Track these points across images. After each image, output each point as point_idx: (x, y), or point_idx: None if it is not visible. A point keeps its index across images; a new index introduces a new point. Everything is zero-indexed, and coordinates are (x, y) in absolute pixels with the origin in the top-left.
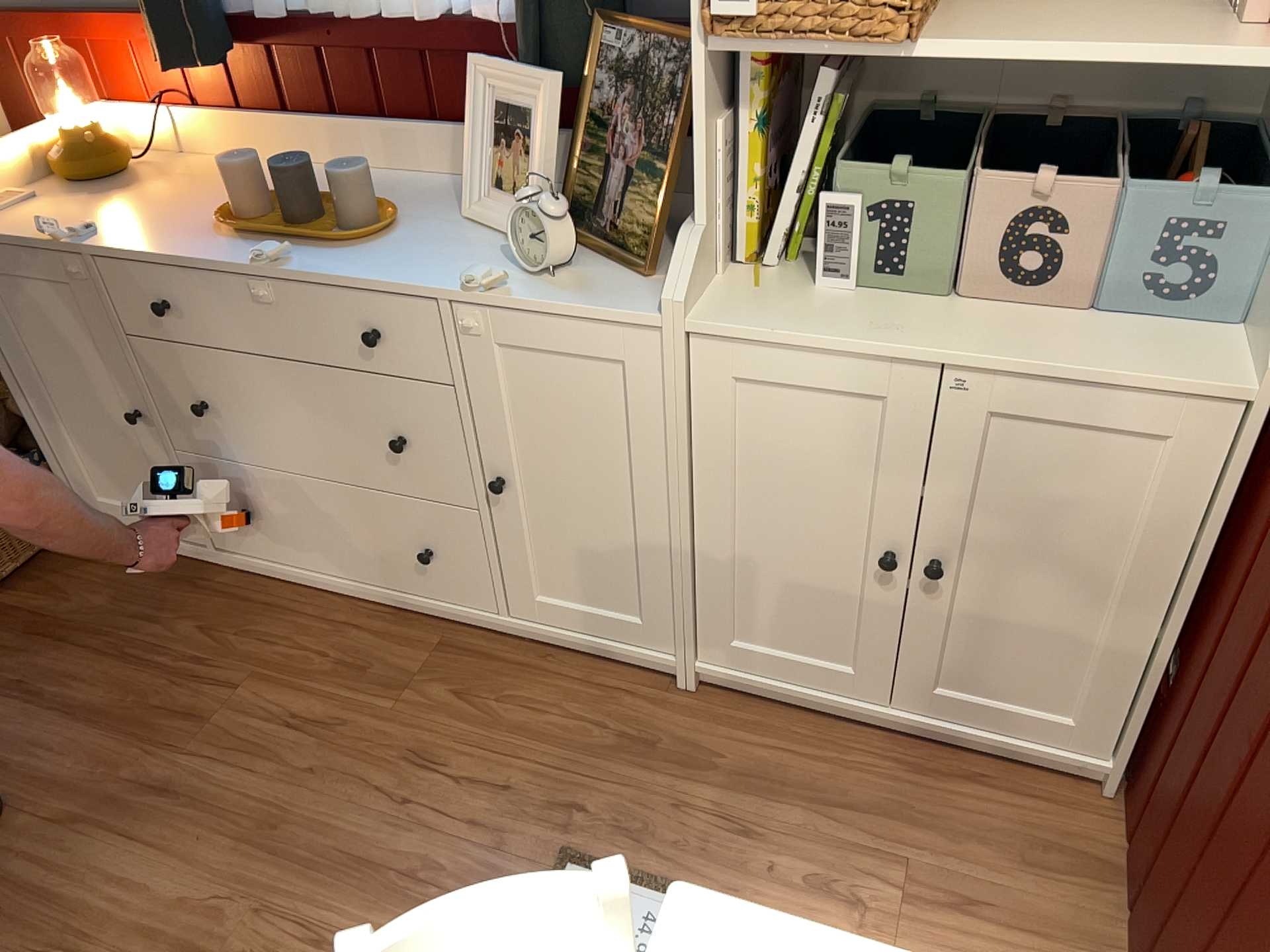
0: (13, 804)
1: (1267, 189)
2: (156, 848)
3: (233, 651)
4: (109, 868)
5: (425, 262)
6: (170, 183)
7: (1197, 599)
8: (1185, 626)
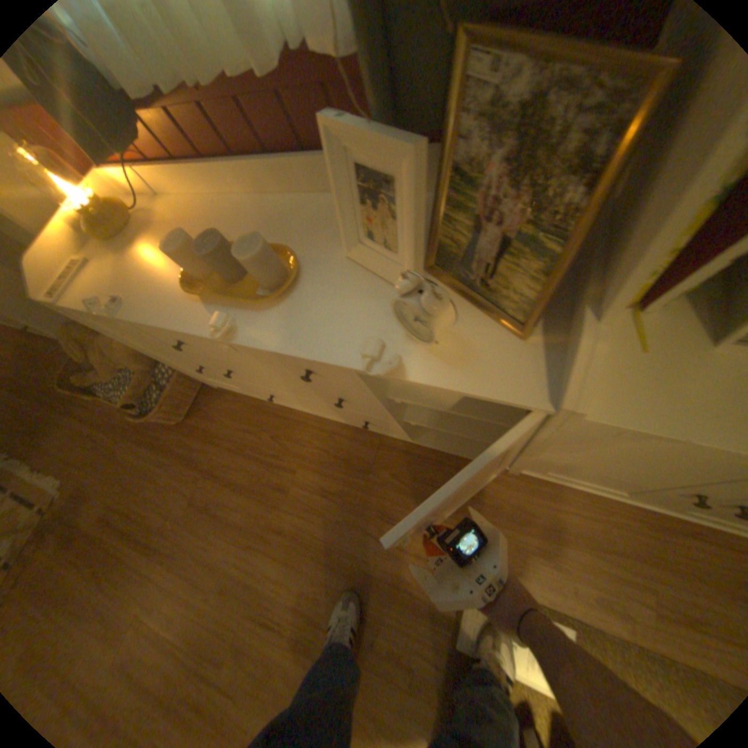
0: (218, 543)
1: None
2: (279, 570)
3: (284, 454)
4: (264, 580)
5: (323, 320)
6: (145, 226)
7: None
8: None
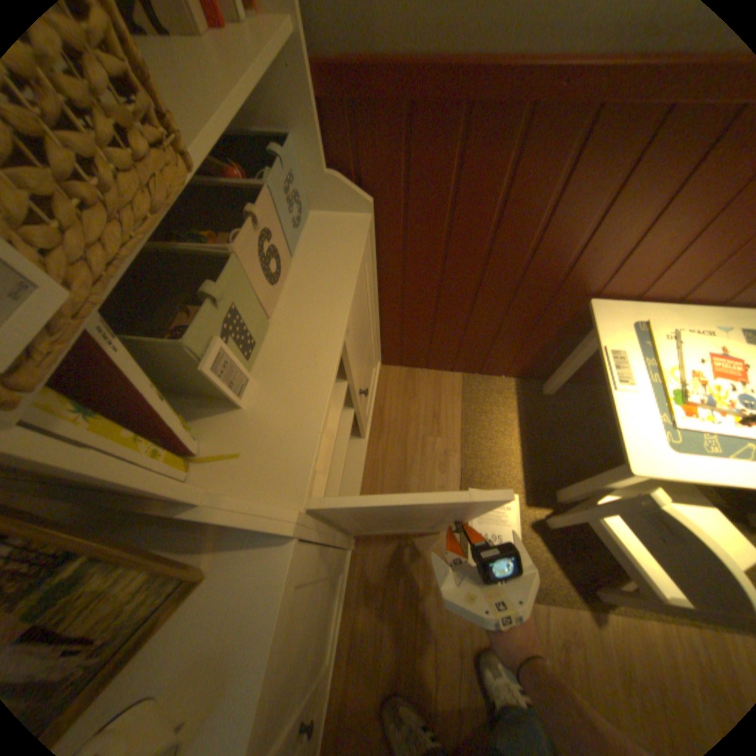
0: None
1: (272, 134)
2: None
3: None
4: None
5: None
6: None
7: (380, 296)
8: (381, 306)
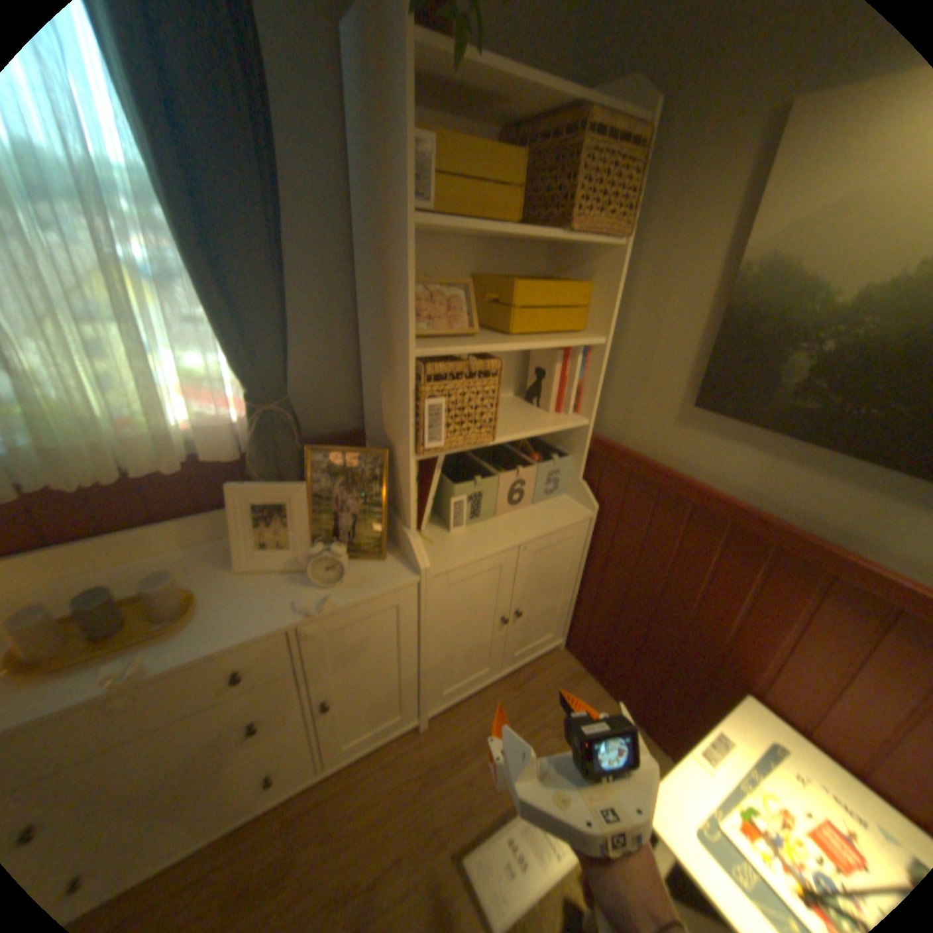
0: None
1: (563, 454)
2: None
3: None
4: None
5: (244, 614)
6: None
7: (585, 578)
8: (583, 587)
